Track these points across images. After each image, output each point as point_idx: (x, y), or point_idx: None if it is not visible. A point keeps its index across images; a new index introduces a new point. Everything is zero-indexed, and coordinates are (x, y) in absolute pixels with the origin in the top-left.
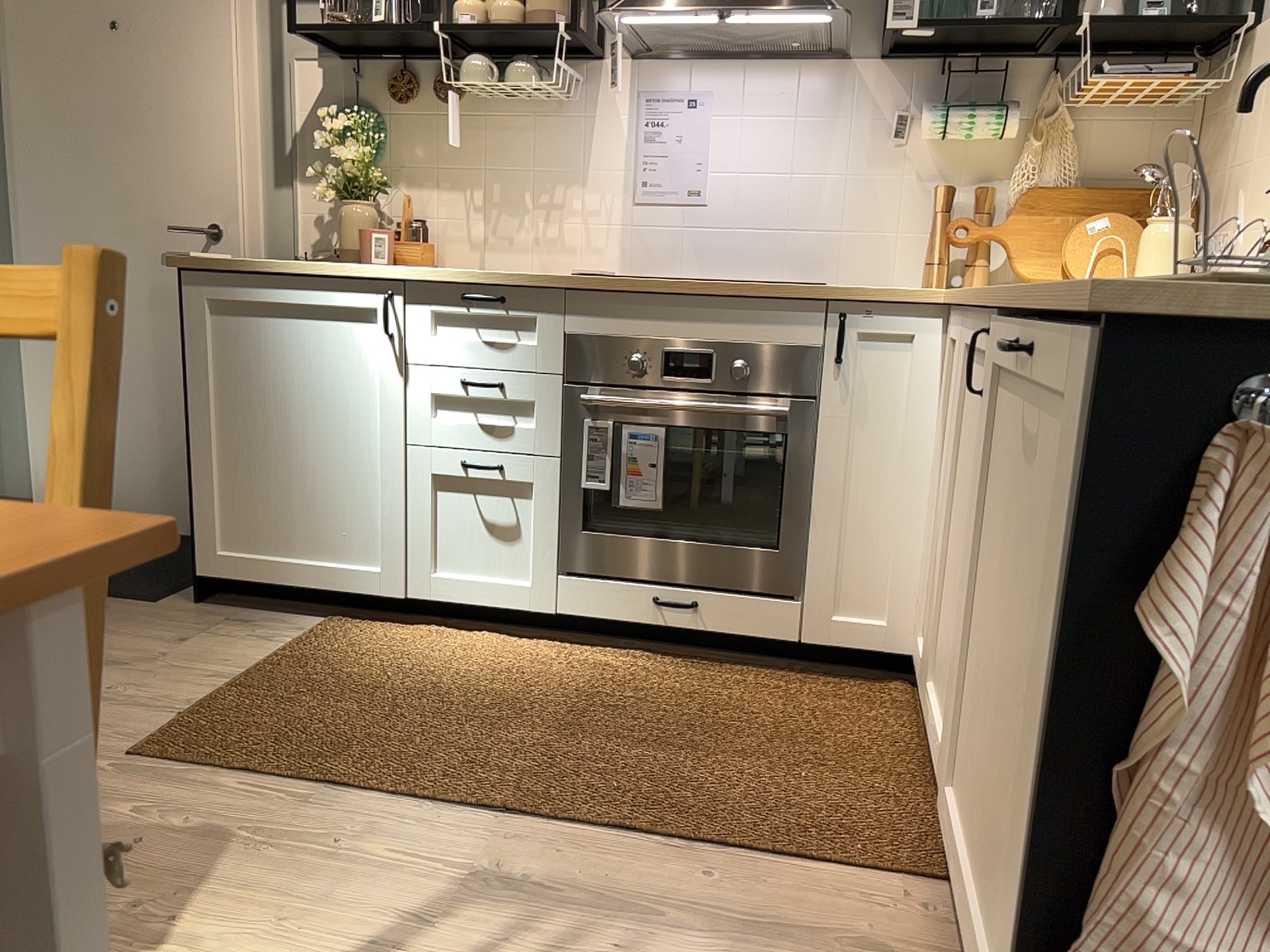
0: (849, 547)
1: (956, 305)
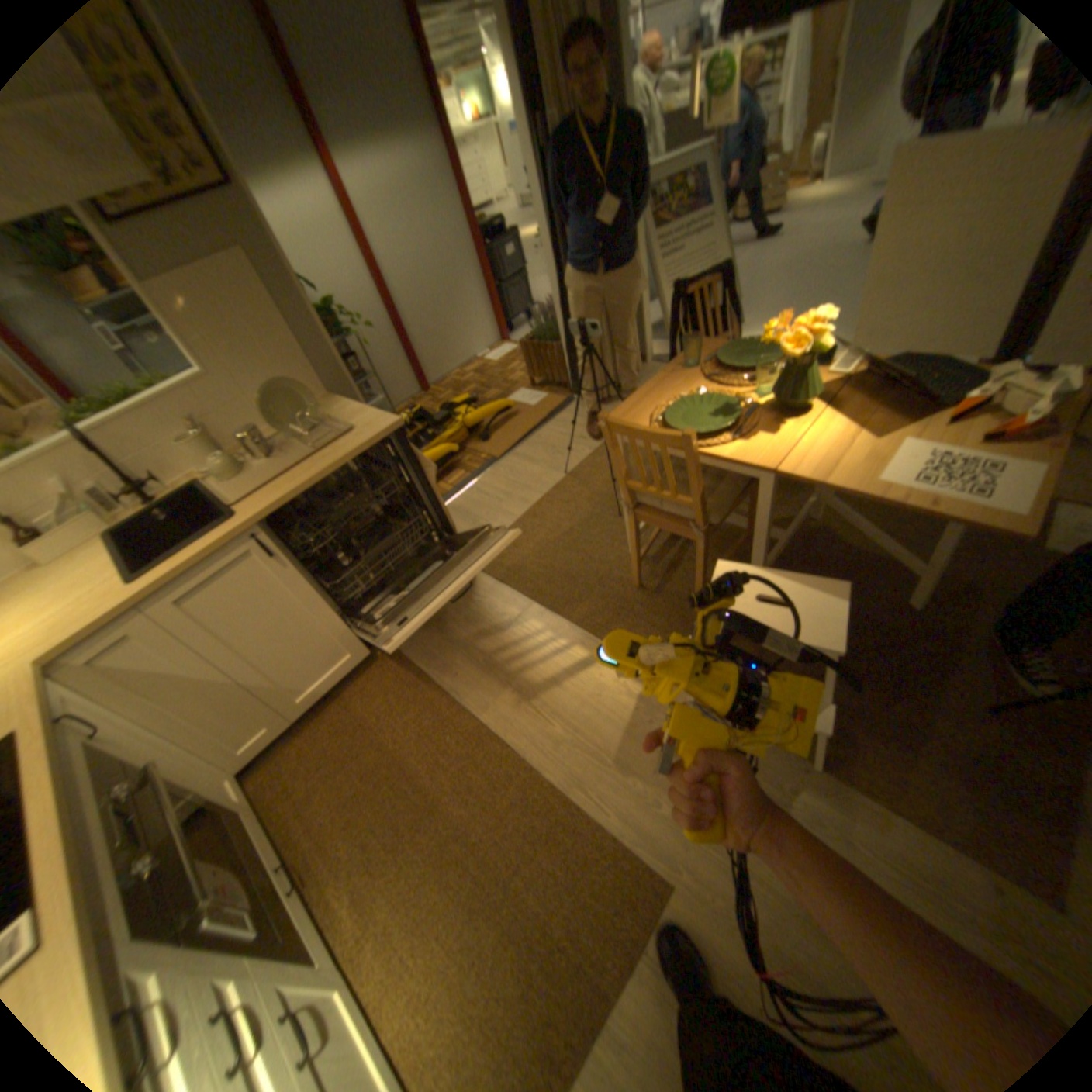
0: (197, 783)
1: (89, 632)
